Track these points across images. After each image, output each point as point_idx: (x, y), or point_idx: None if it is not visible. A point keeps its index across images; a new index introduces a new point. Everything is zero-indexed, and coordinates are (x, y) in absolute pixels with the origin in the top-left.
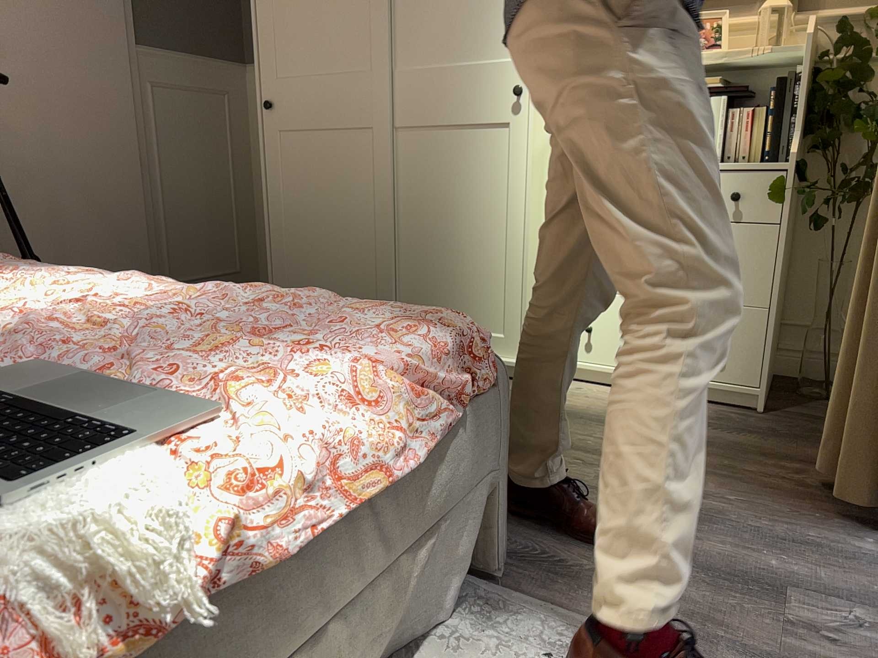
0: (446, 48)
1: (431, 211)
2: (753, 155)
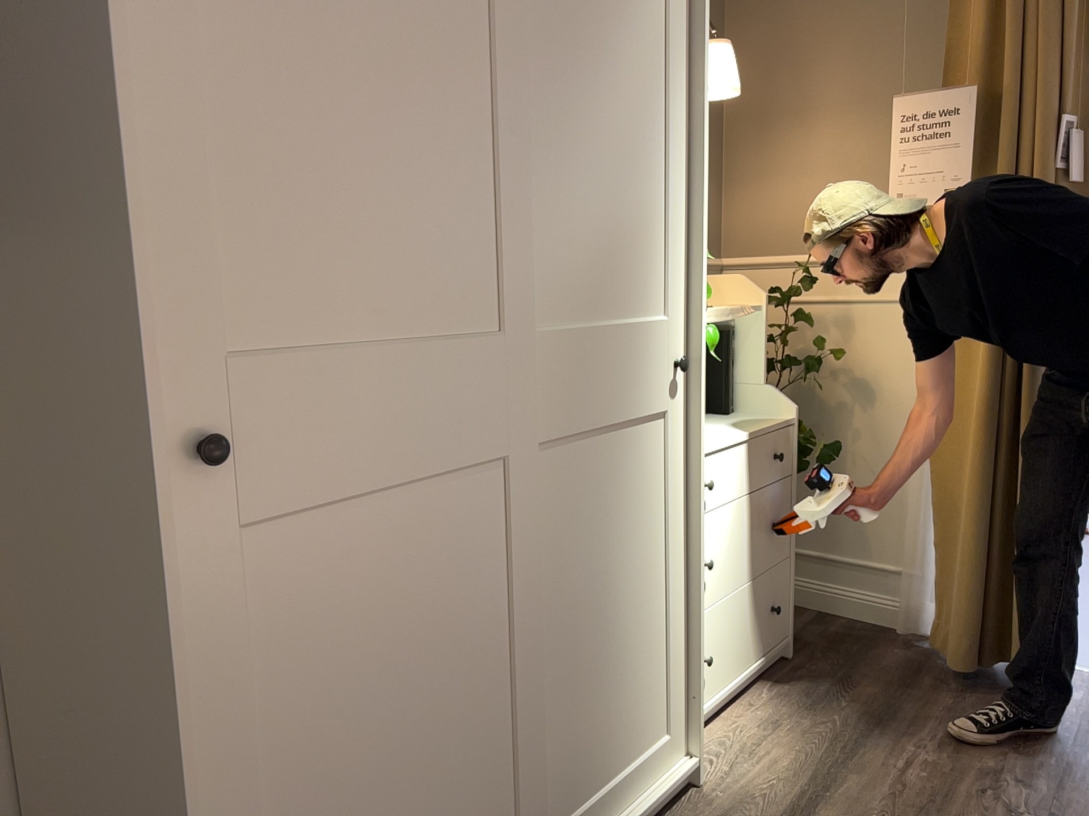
0: (597, 301)
1: (584, 574)
2: None
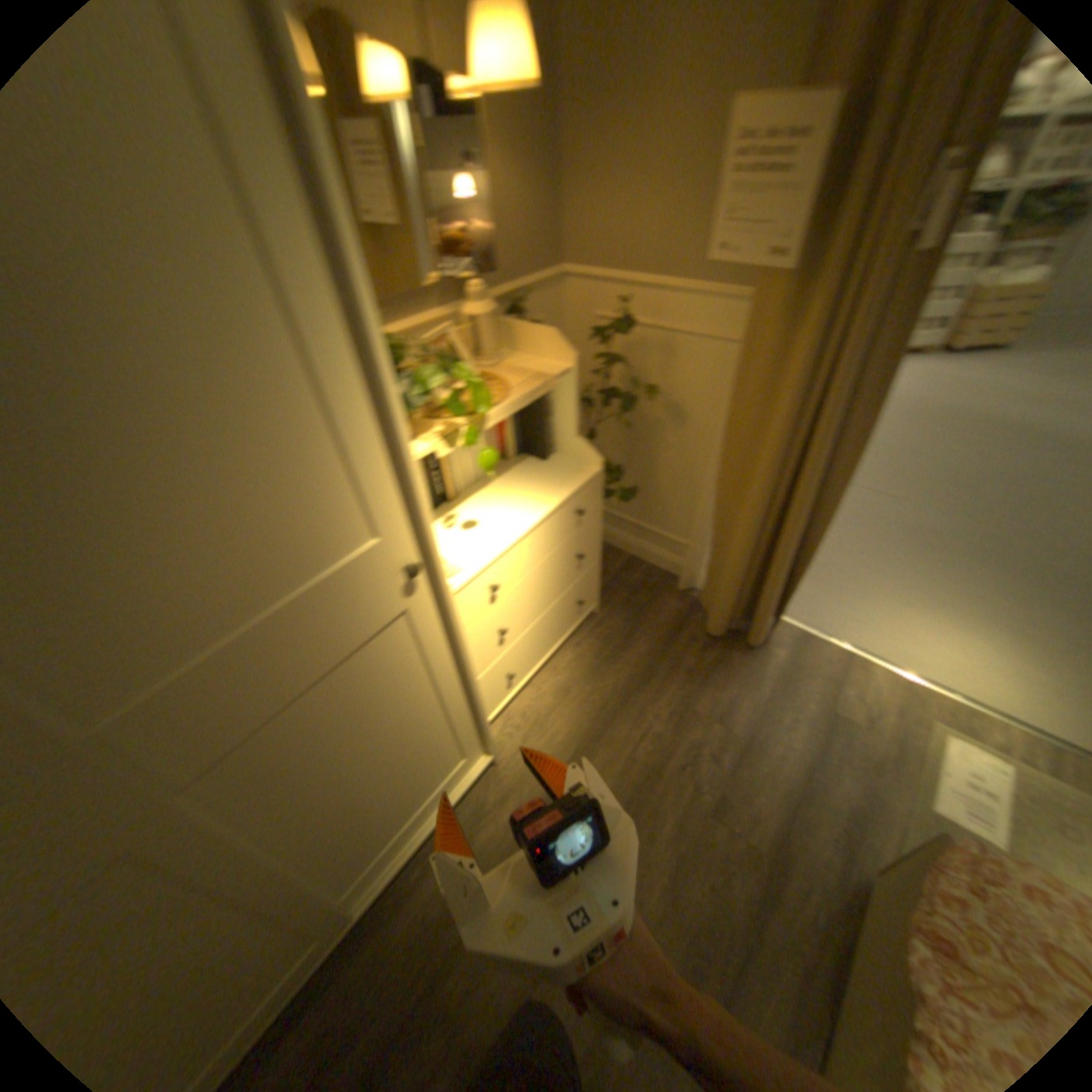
0: (238, 596)
1: (335, 782)
2: (512, 452)
